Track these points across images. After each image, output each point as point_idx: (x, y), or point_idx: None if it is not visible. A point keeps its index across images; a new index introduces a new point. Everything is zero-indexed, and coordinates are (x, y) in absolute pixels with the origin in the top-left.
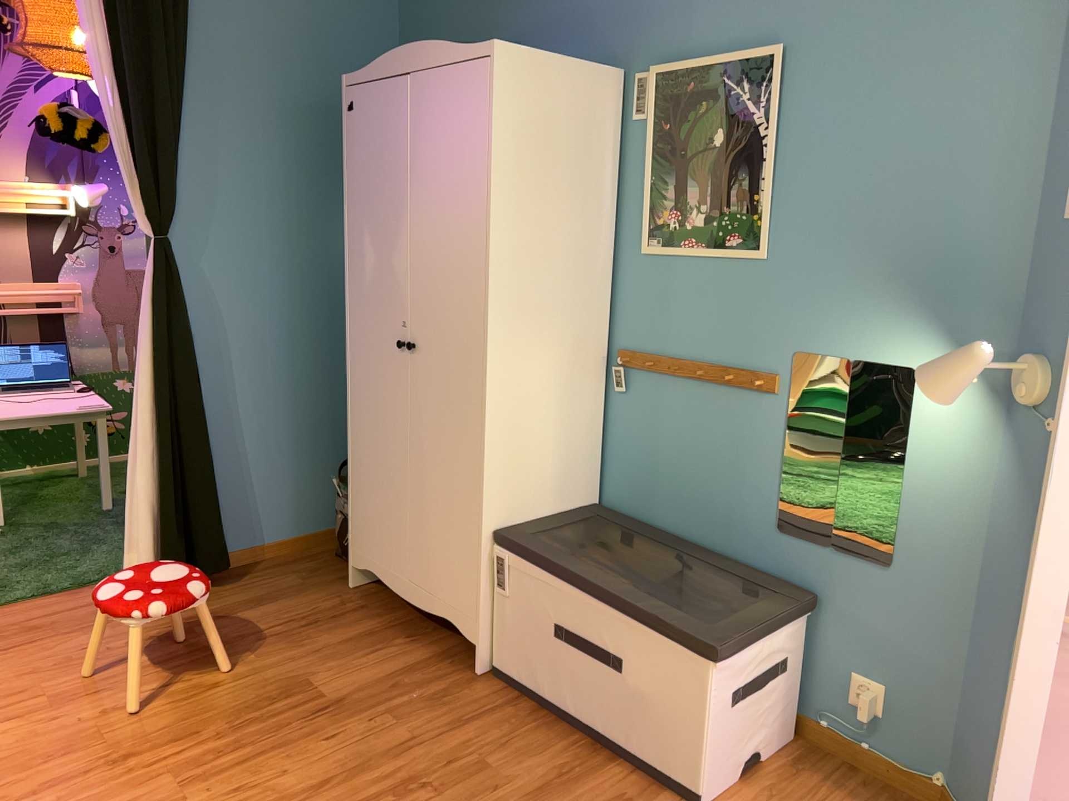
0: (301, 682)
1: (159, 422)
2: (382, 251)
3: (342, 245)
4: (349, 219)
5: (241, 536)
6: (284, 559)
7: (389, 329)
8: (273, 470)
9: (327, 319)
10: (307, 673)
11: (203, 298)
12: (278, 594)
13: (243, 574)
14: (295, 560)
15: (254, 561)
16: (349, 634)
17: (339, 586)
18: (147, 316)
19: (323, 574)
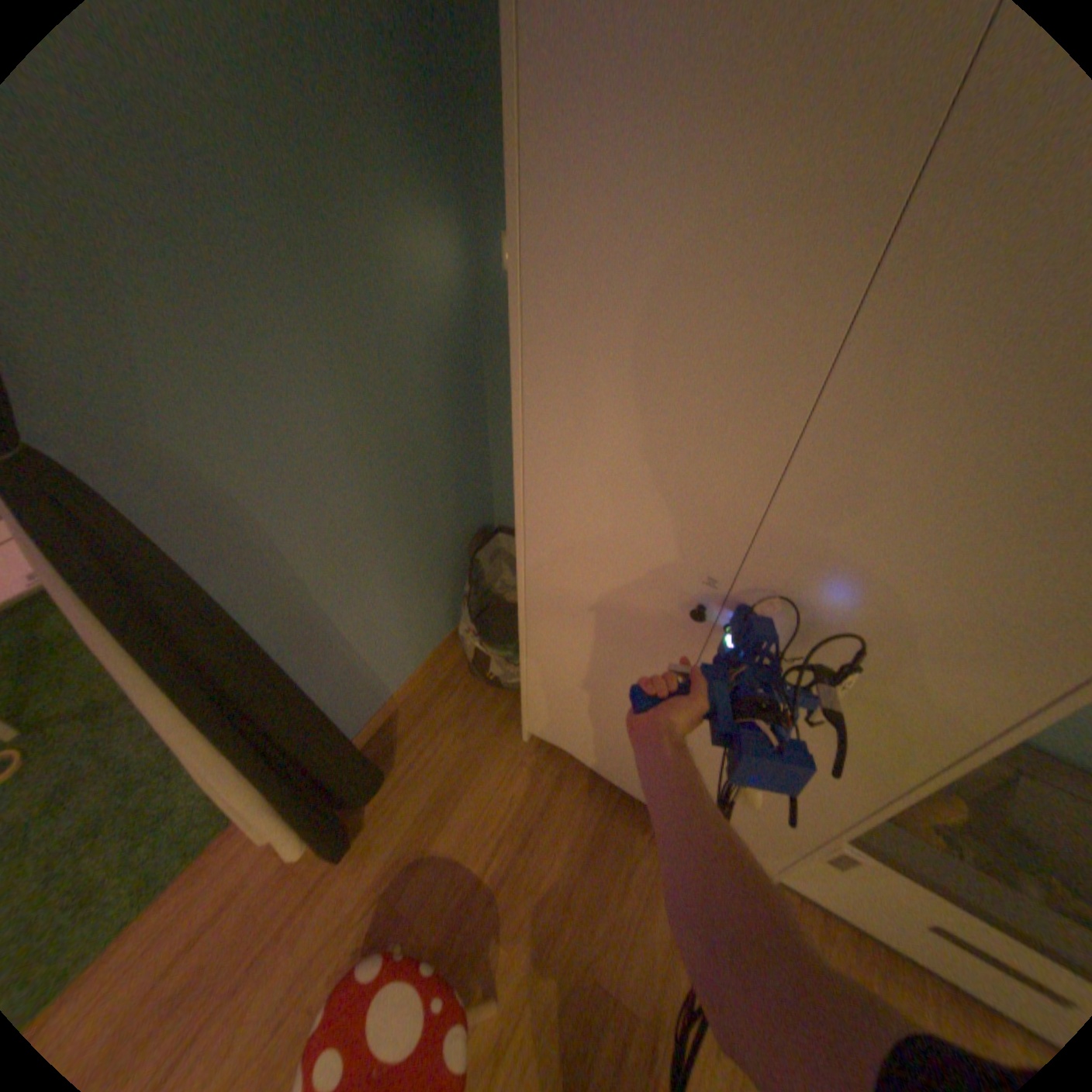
0: (595, 992)
1: (238, 766)
2: (672, 433)
3: (402, 289)
4: (536, 321)
5: (371, 707)
6: (423, 702)
7: (663, 573)
8: (386, 633)
9: (406, 425)
10: (590, 966)
11: (194, 498)
12: (457, 784)
13: (393, 749)
14: (438, 699)
15: (392, 718)
16: (584, 849)
17: (515, 741)
18: (98, 627)
19: (482, 718)
